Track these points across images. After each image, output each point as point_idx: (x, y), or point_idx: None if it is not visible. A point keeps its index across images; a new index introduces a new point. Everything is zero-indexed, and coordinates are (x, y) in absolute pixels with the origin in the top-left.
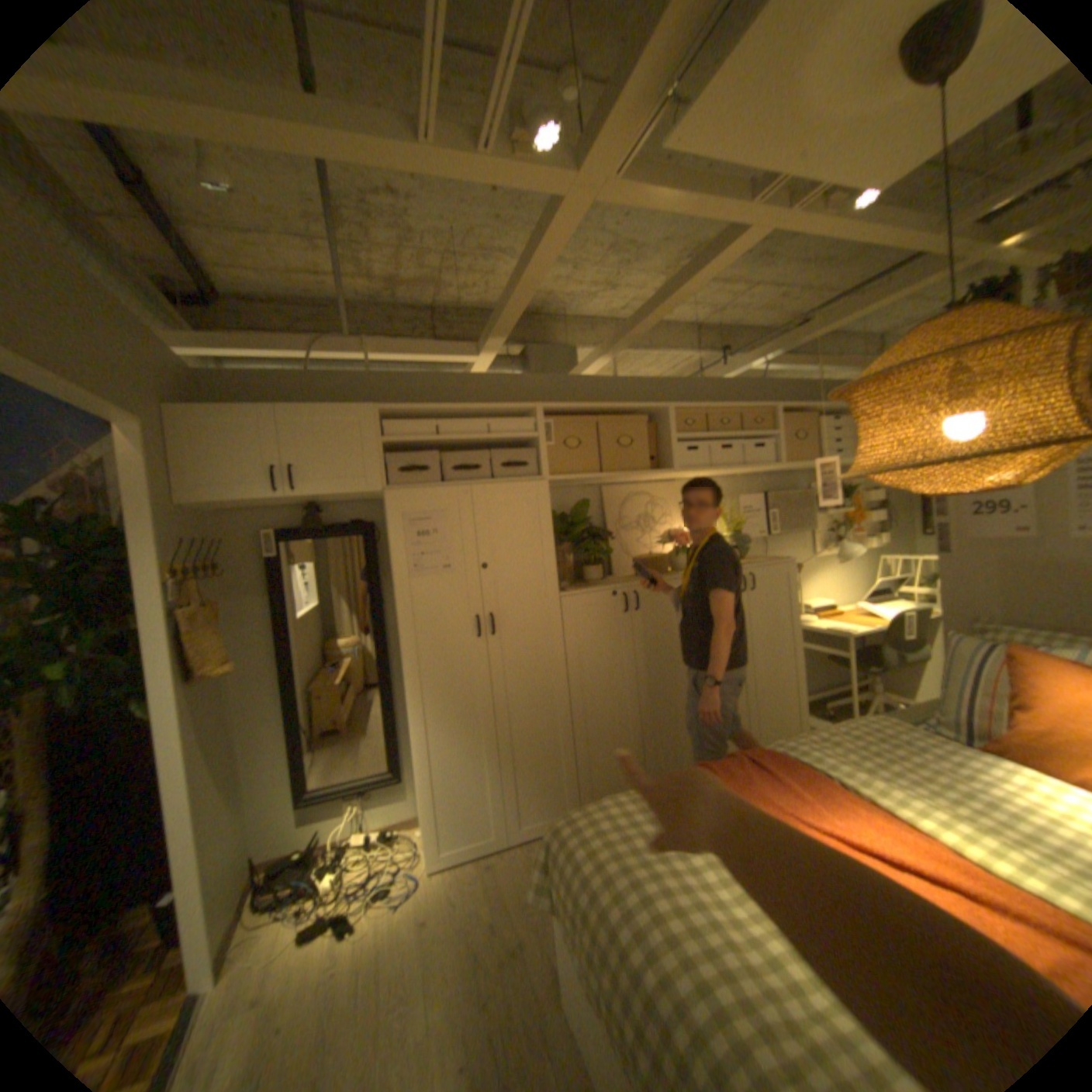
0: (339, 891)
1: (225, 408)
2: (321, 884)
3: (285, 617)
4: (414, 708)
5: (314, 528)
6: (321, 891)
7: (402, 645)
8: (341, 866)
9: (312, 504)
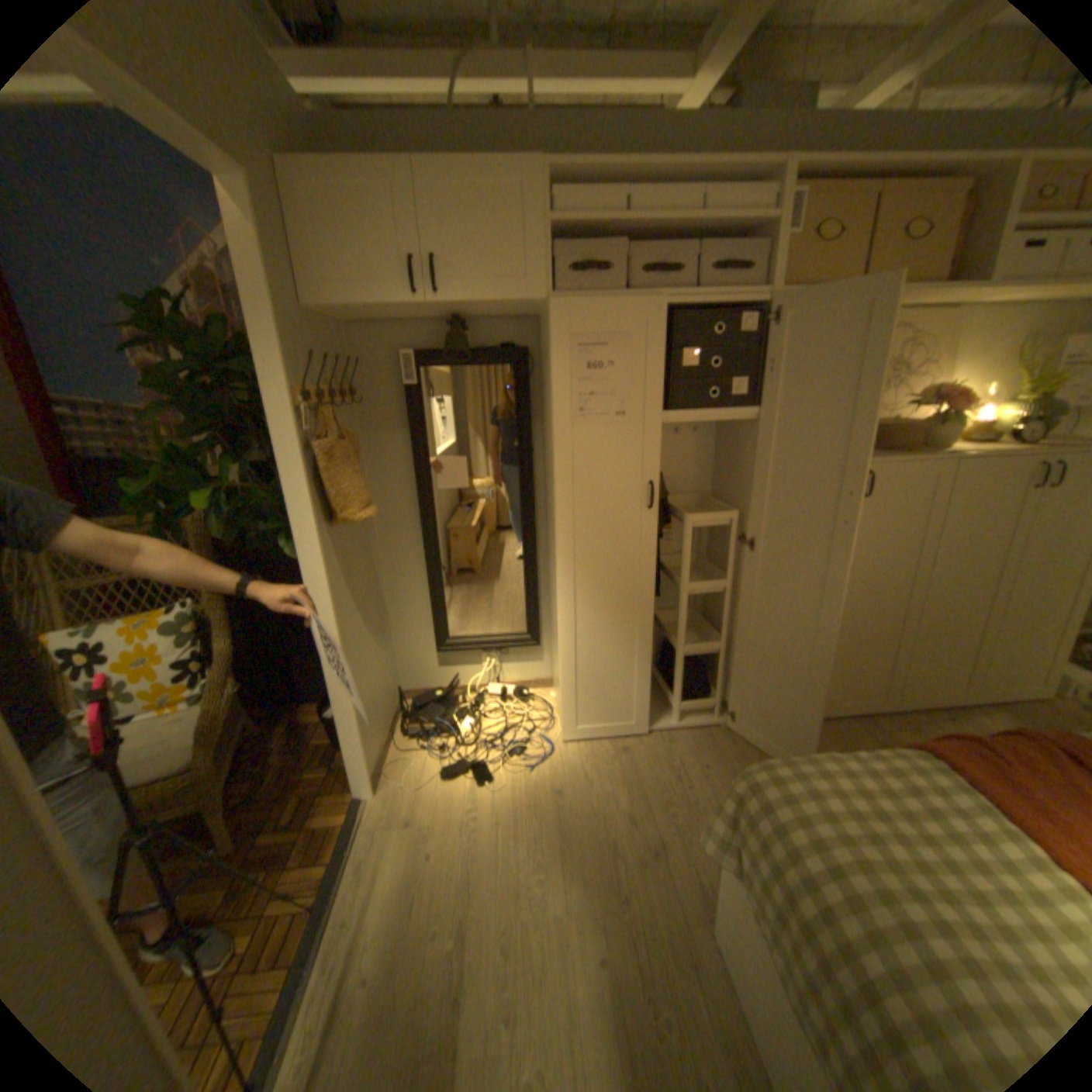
0: (478, 736)
1: (348, 164)
2: (462, 726)
3: (427, 459)
4: (564, 582)
5: (457, 352)
6: (462, 733)
7: (557, 509)
8: (479, 709)
9: (456, 319)
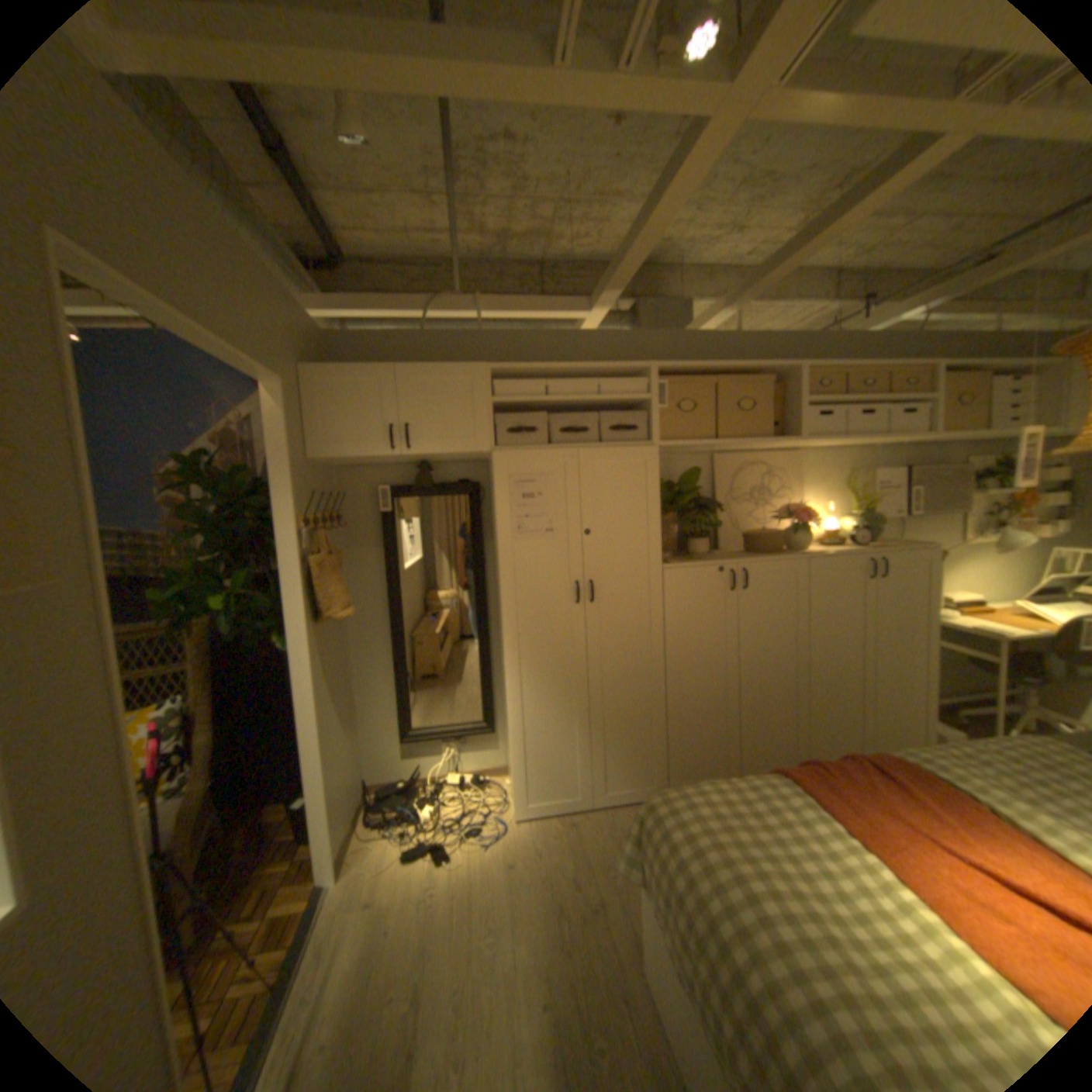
0: (436, 823)
1: (351, 369)
2: (421, 814)
3: (397, 569)
4: (511, 667)
5: (425, 487)
6: (422, 820)
7: (503, 605)
8: (439, 800)
9: (424, 464)
